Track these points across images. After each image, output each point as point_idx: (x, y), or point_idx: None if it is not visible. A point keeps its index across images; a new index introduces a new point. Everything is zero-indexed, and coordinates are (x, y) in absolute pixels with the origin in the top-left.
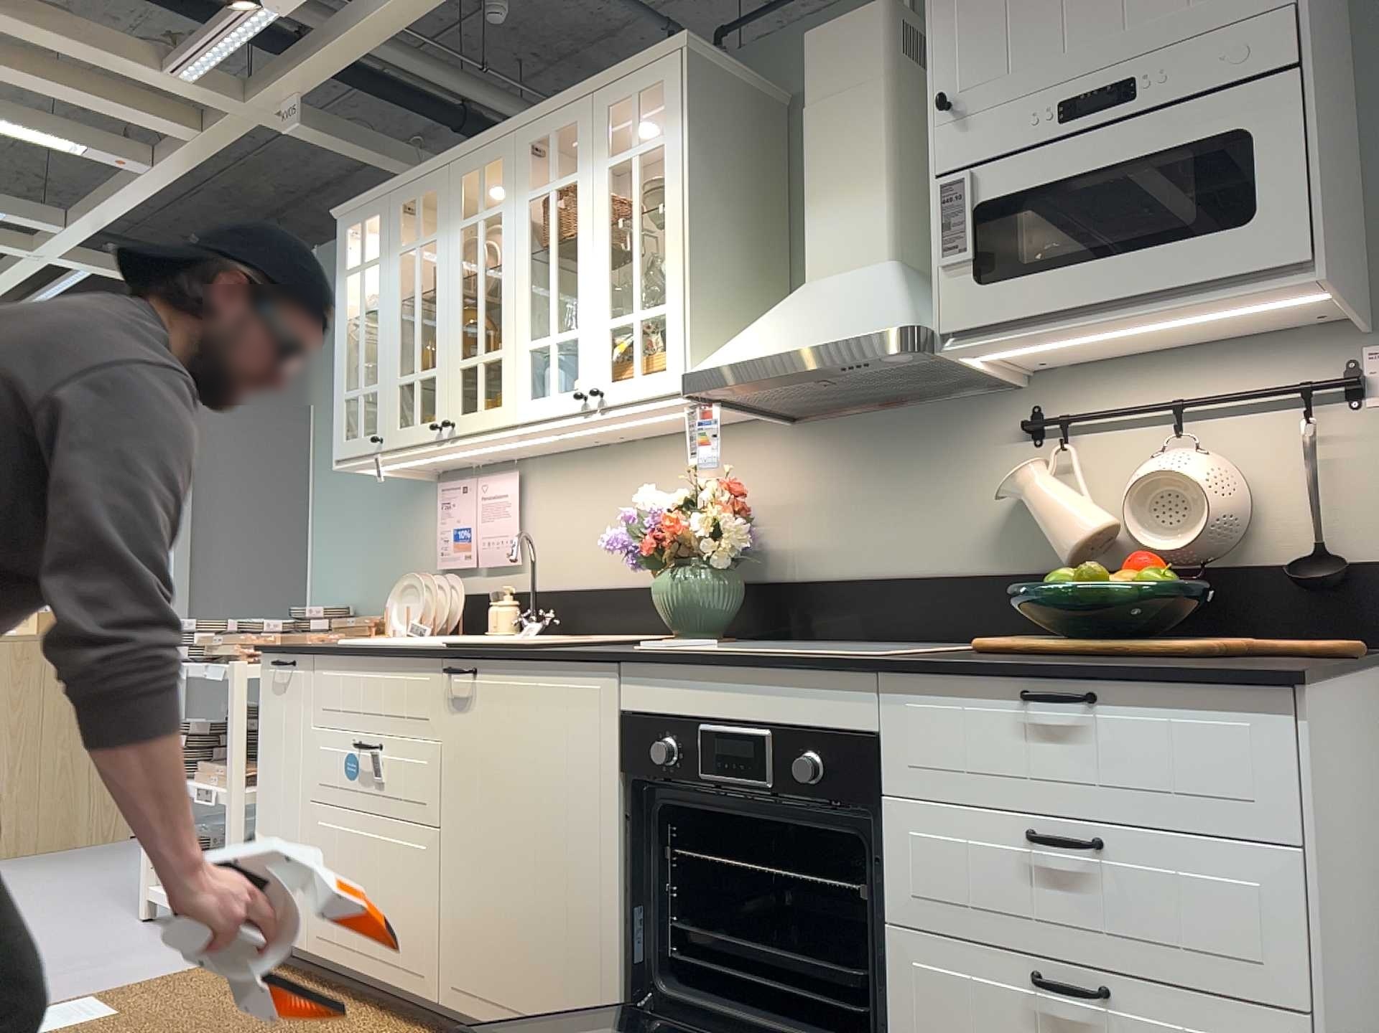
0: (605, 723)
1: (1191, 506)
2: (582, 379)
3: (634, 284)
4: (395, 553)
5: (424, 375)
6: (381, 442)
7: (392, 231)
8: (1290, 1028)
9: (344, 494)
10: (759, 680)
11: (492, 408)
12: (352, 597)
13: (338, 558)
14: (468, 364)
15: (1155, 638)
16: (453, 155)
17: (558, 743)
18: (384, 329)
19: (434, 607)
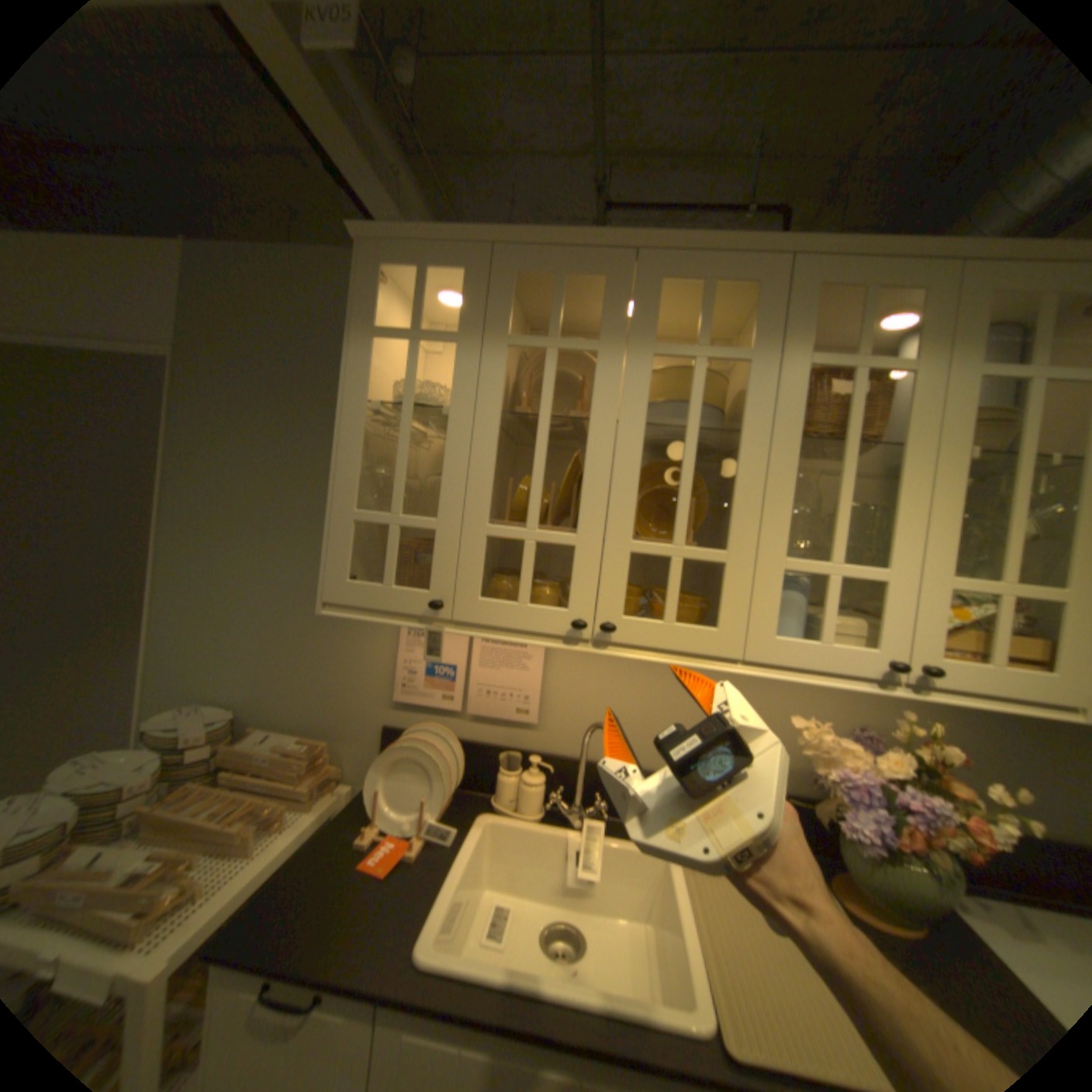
0: None
1: None
2: (894, 641)
3: (1015, 546)
4: (314, 661)
5: (549, 539)
6: (442, 605)
7: (492, 300)
8: None
9: (220, 568)
10: None
11: (698, 627)
12: (227, 695)
13: (202, 644)
14: (653, 550)
15: None
16: (654, 235)
17: None
18: (460, 441)
19: (446, 787)
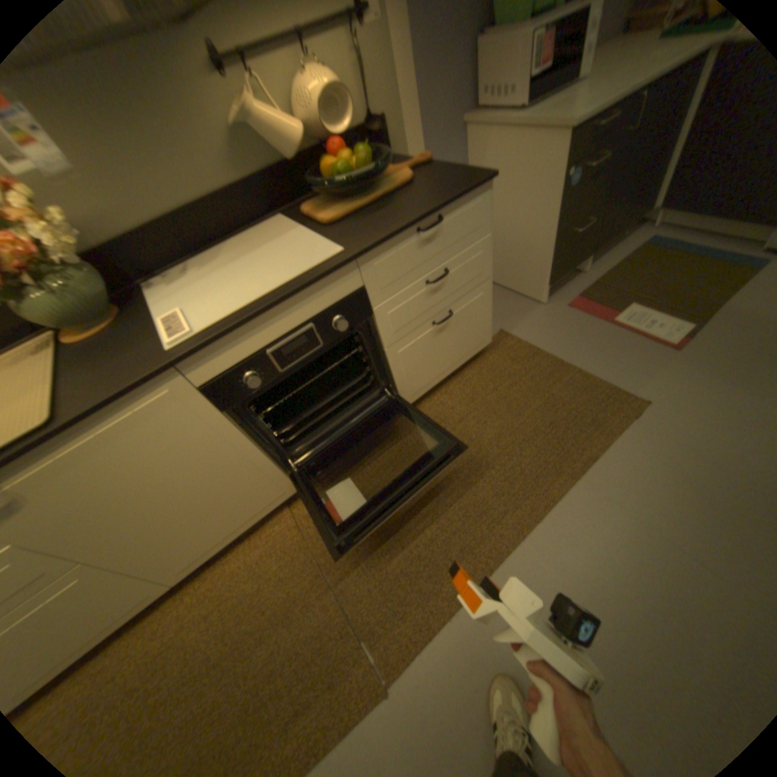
0: (192, 402)
1: (338, 106)
2: None
3: None
4: None
5: None
6: None
7: None
8: (485, 285)
9: None
10: (291, 305)
11: None
12: None
13: None
14: None
15: (368, 184)
16: None
17: (158, 441)
18: None
19: None
